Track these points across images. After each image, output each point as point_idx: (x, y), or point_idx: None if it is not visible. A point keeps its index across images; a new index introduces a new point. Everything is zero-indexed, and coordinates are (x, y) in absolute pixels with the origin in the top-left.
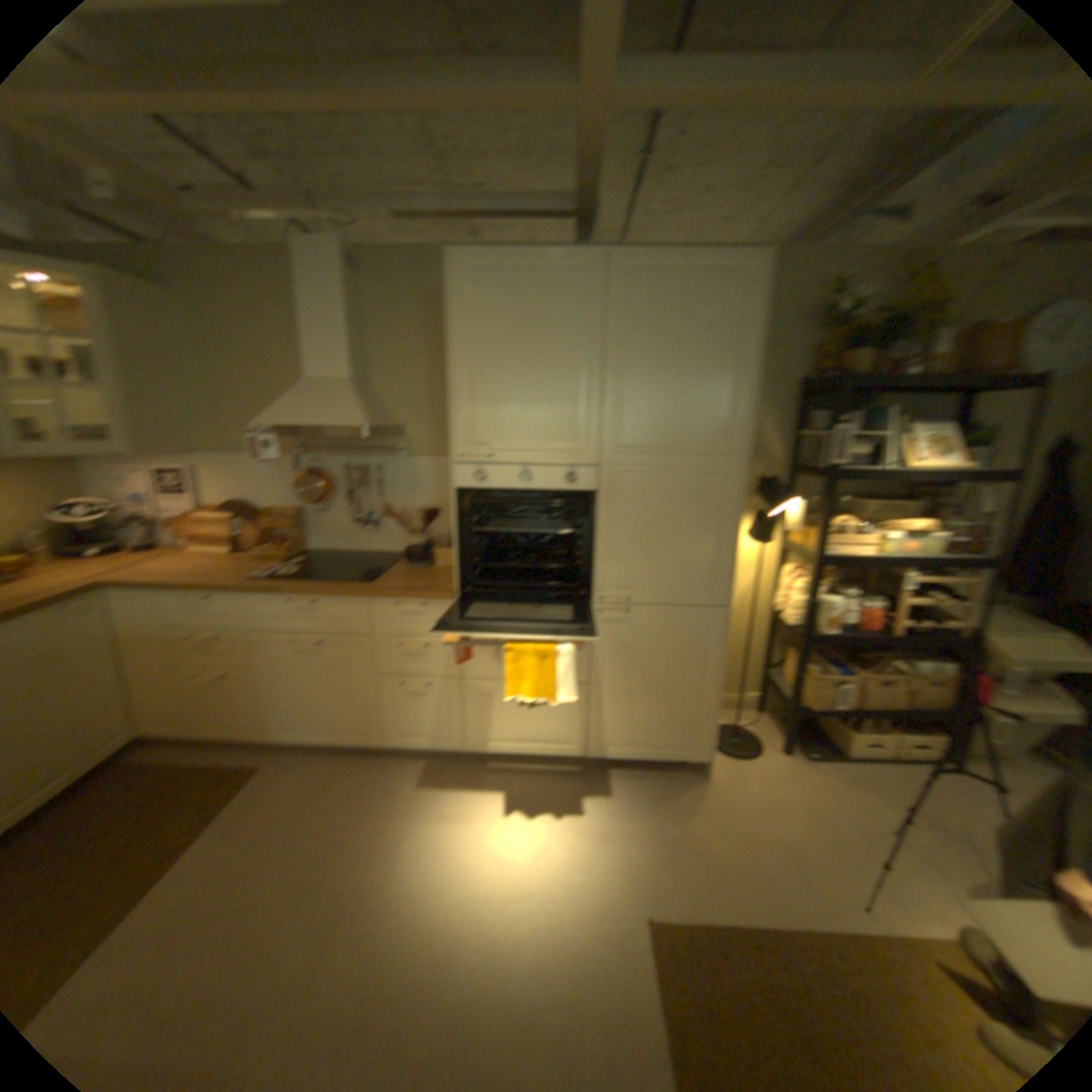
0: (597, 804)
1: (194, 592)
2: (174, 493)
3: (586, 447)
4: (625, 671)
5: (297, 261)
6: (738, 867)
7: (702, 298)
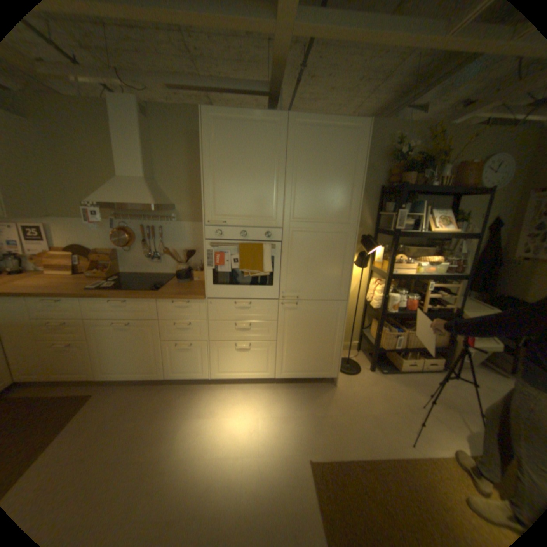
0: (282, 401)
1: (54, 295)
2: (40, 238)
3: (278, 217)
4: (296, 333)
5: (114, 107)
6: (353, 429)
7: (338, 141)
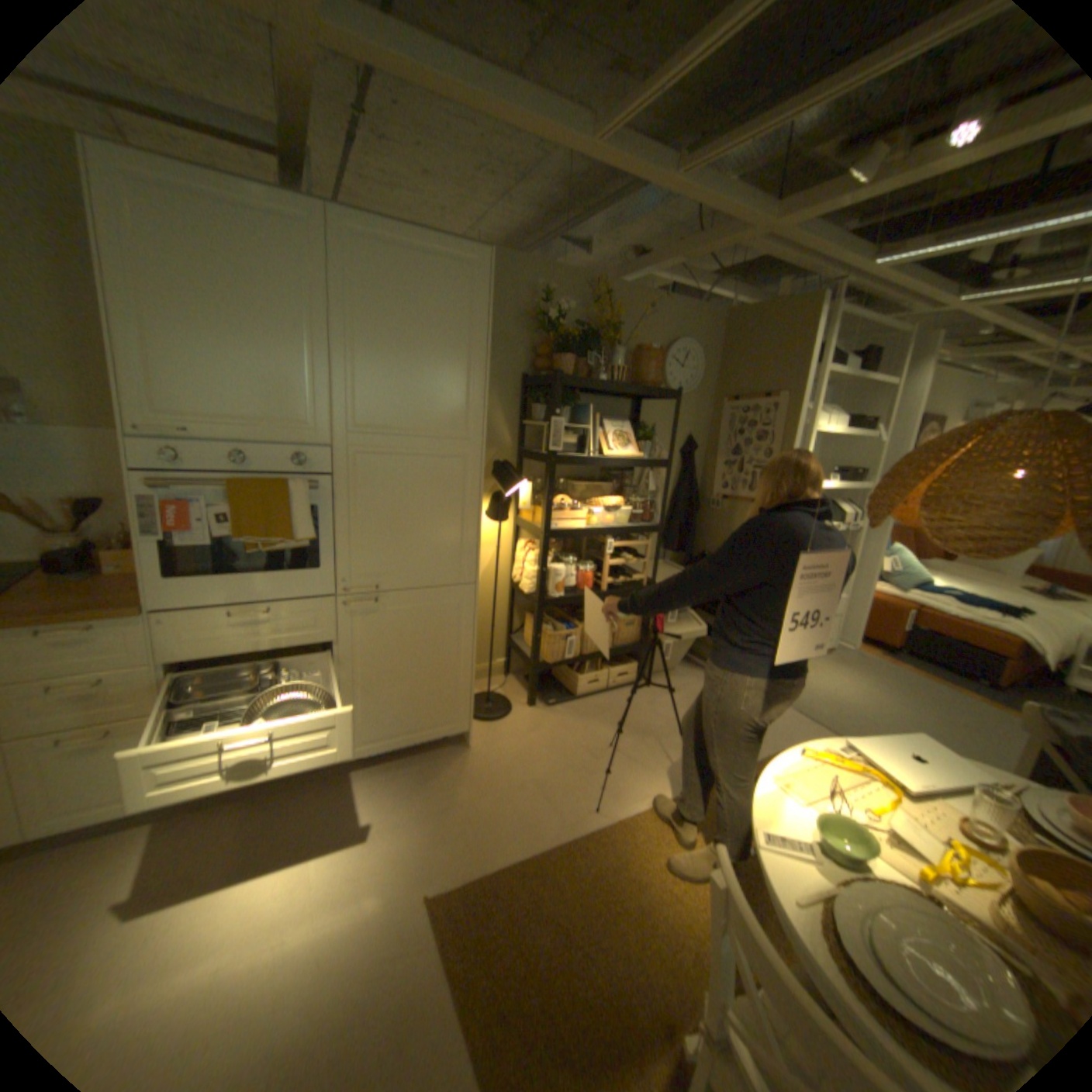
0: (360, 805)
1: None
2: None
3: (319, 424)
4: (380, 661)
5: None
6: (501, 814)
7: (435, 282)
